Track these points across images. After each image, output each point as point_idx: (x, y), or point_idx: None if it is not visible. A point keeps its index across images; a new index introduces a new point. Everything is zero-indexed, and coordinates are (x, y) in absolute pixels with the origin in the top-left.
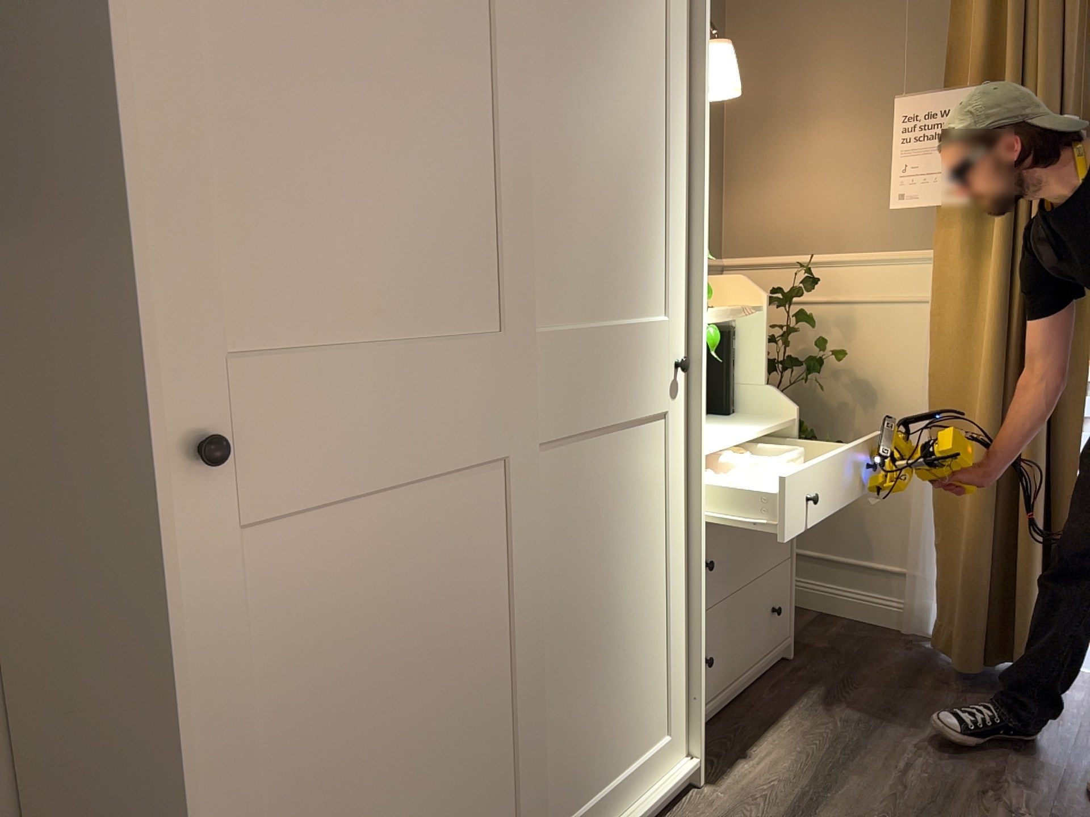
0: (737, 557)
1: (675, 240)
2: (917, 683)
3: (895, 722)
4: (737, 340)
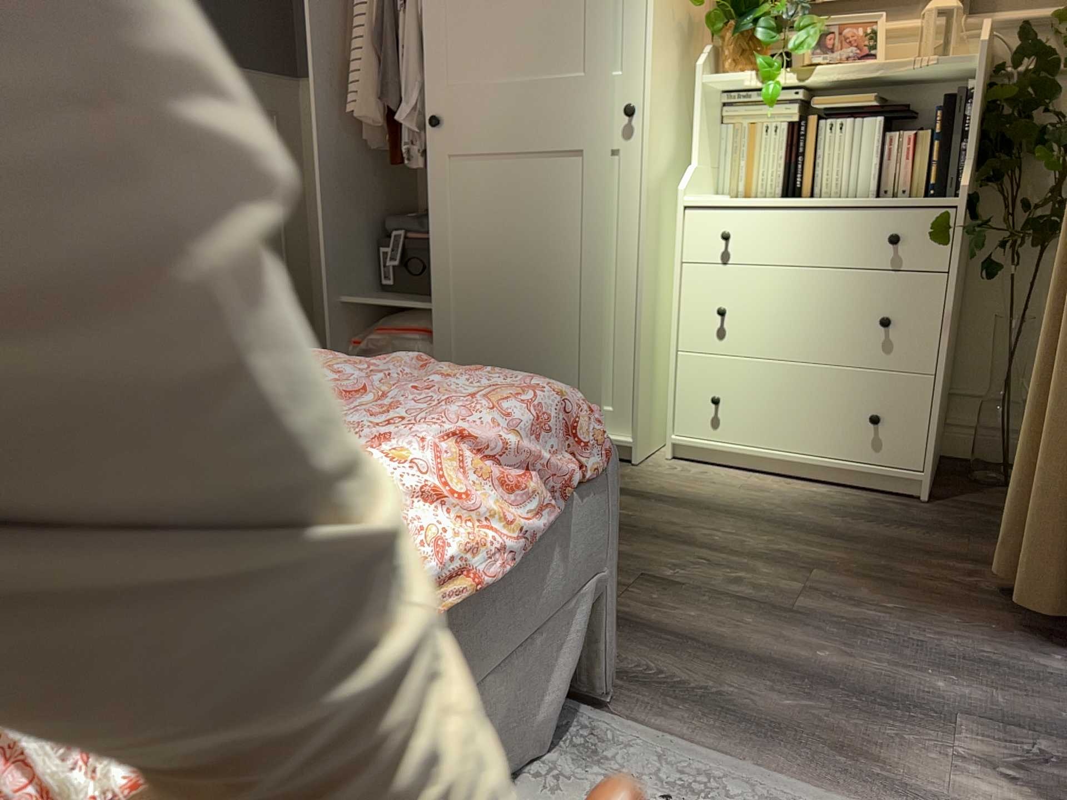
0: (787, 325)
1: (629, 8)
2: (951, 562)
3: (825, 540)
4: (970, 104)
